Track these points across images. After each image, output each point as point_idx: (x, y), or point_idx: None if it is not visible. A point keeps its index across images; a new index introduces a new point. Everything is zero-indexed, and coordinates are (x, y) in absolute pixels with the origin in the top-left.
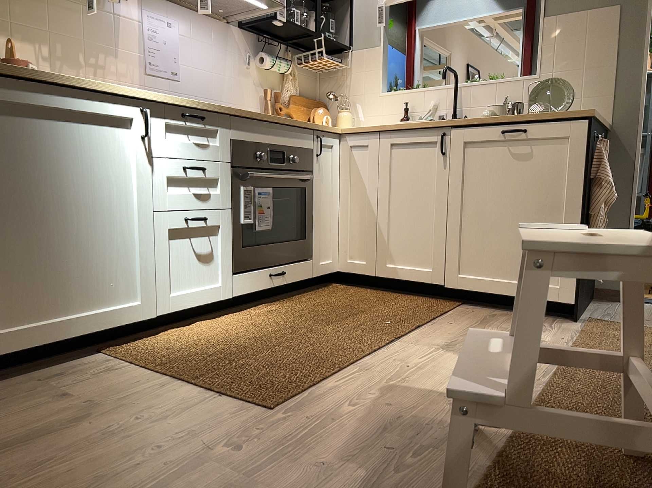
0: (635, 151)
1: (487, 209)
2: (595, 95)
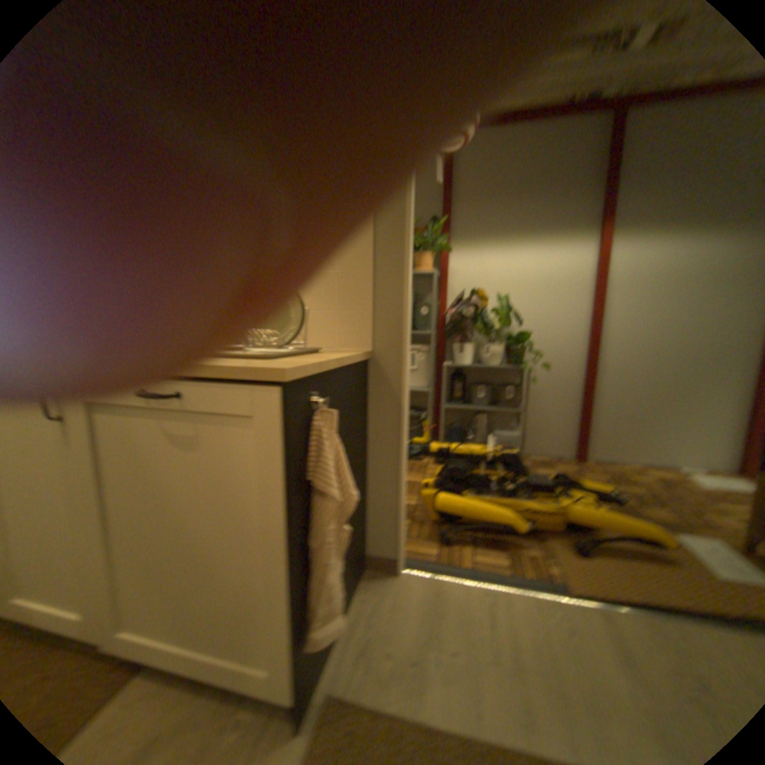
0: (404, 386)
1: (151, 528)
2: (354, 306)
